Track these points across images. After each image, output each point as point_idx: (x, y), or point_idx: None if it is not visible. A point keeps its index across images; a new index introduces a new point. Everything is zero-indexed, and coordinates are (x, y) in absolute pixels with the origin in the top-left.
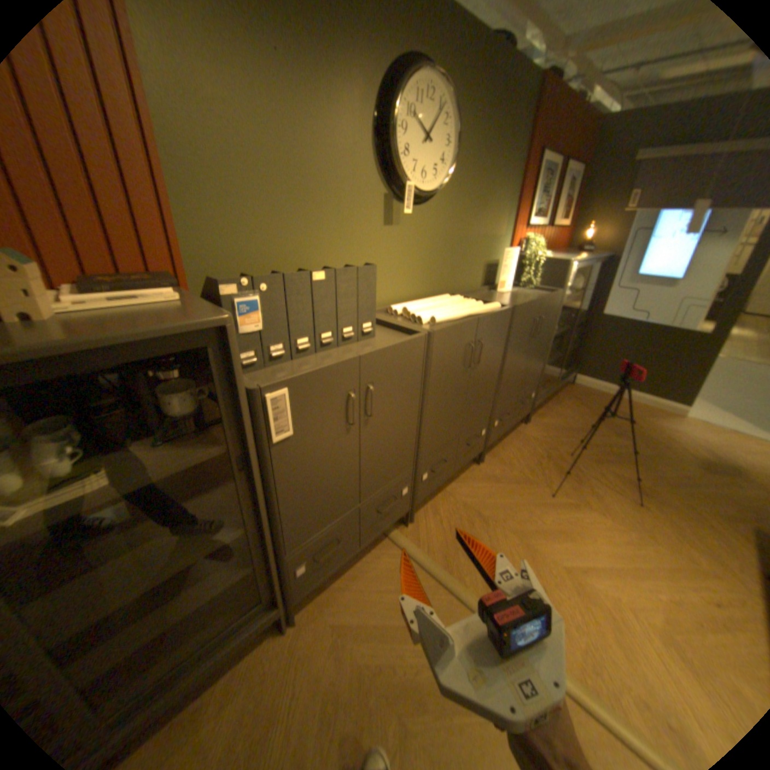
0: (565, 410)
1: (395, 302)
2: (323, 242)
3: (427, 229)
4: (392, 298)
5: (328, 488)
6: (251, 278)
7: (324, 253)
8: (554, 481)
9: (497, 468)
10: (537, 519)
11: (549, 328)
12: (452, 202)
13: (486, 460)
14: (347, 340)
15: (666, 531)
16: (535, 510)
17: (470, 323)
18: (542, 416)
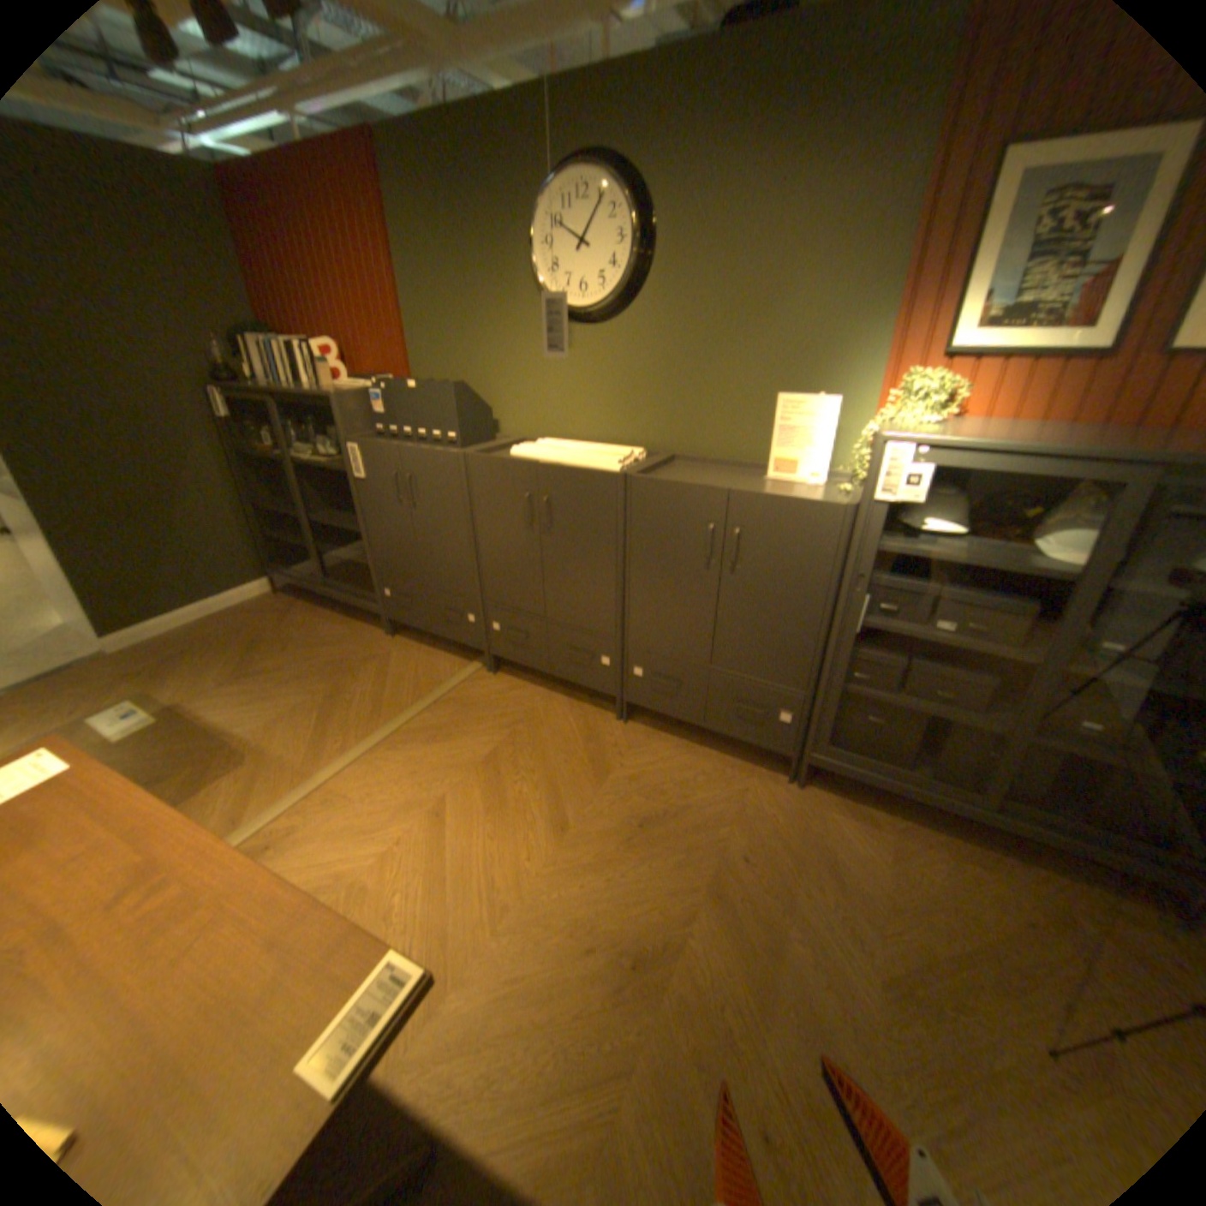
0: (940, 873)
1: (573, 440)
2: (490, 364)
3: (618, 355)
4: (569, 434)
5: (394, 542)
6: (376, 380)
7: (491, 374)
8: (616, 808)
9: (619, 739)
10: (521, 777)
11: (803, 578)
12: (664, 314)
13: (633, 729)
14: (437, 443)
15: (531, 967)
16: (538, 777)
17: (521, 466)
18: (856, 816)
